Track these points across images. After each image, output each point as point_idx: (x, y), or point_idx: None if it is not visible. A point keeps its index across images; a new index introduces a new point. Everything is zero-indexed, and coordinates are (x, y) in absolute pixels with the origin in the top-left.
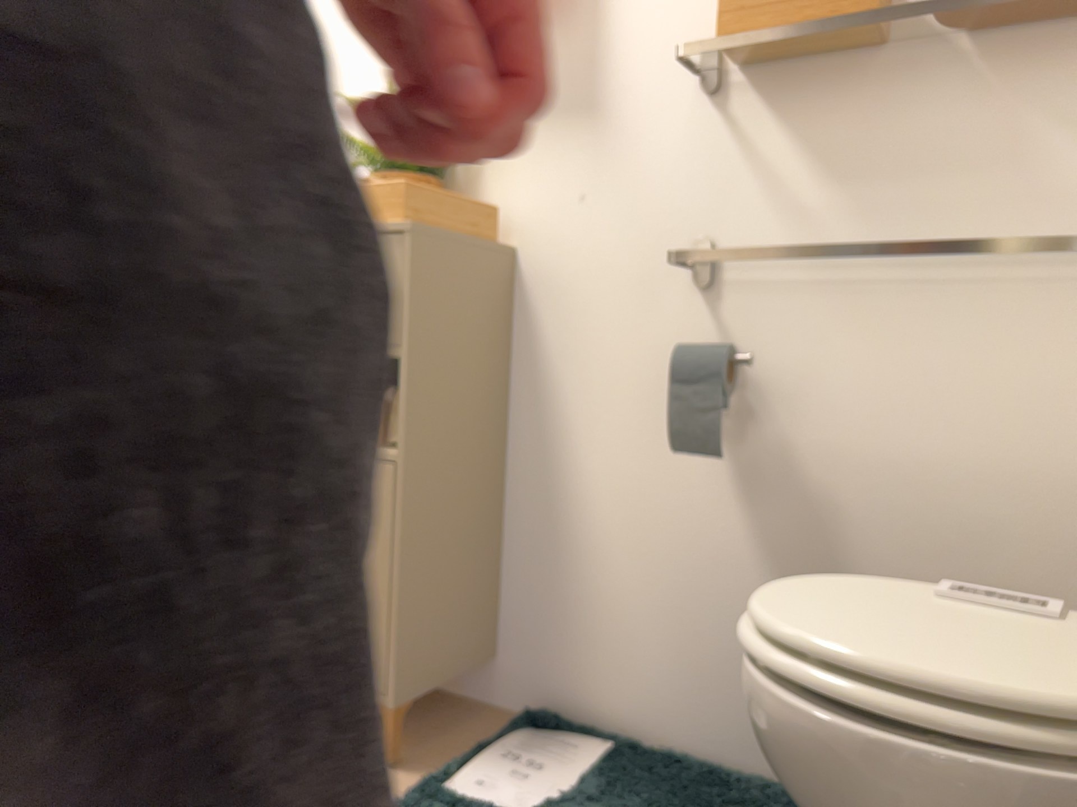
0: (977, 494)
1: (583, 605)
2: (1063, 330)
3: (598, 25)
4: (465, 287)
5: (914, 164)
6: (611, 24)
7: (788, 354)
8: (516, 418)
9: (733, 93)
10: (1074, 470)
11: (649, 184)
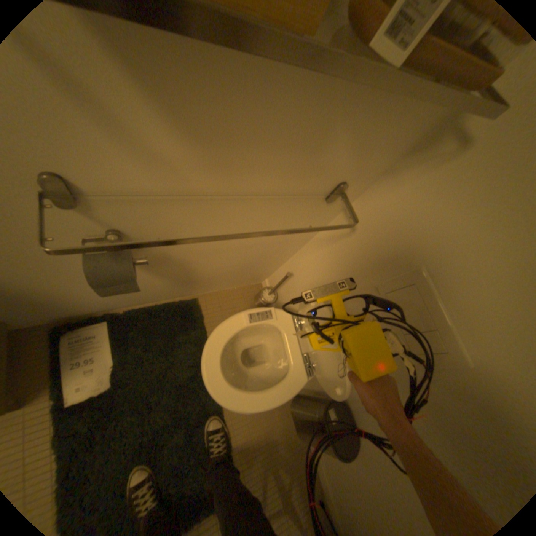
0: (246, 250)
1: (58, 304)
2: (297, 213)
3: None
4: None
5: (266, 137)
6: None
7: (162, 229)
8: None
9: None
10: (278, 242)
11: None
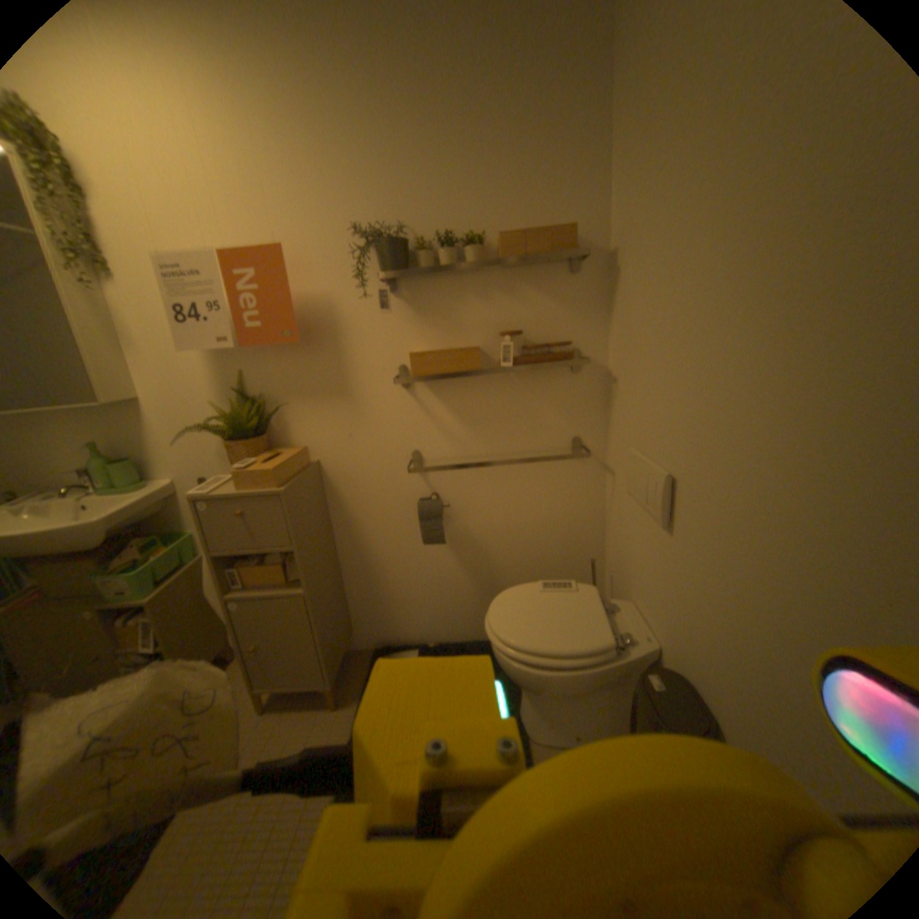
0: (538, 531)
1: (392, 603)
2: (559, 472)
3: (342, 348)
4: (309, 496)
5: (501, 415)
6: (349, 347)
7: (463, 492)
8: (340, 535)
9: (420, 385)
10: (567, 518)
11: (386, 425)
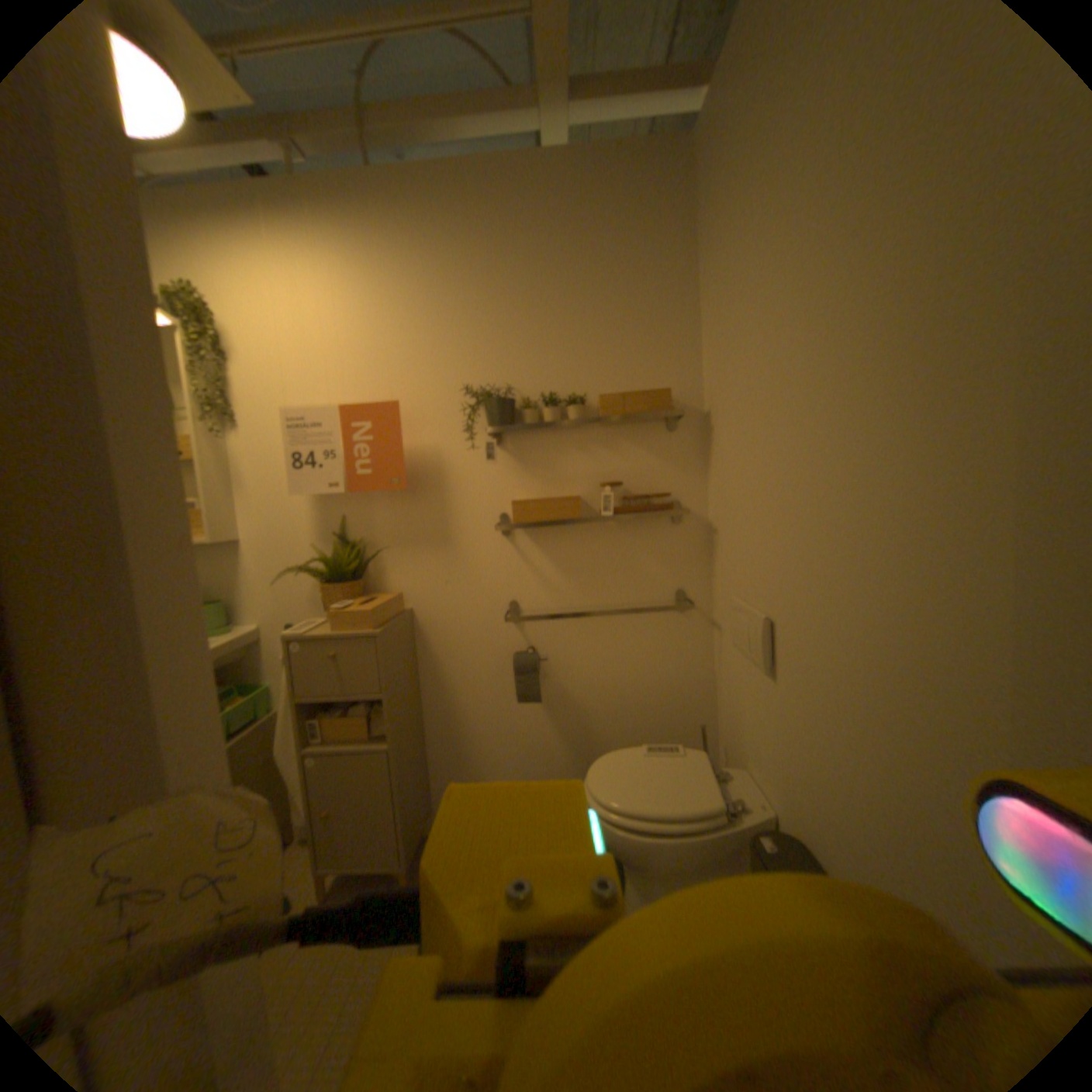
0: (642, 693)
1: (478, 776)
2: (663, 628)
3: (445, 496)
4: (400, 644)
5: (602, 565)
6: (452, 495)
7: (561, 647)
8: (426, 693)
9: (520, 533)
10: (673, 679)
11: (484, 574)
